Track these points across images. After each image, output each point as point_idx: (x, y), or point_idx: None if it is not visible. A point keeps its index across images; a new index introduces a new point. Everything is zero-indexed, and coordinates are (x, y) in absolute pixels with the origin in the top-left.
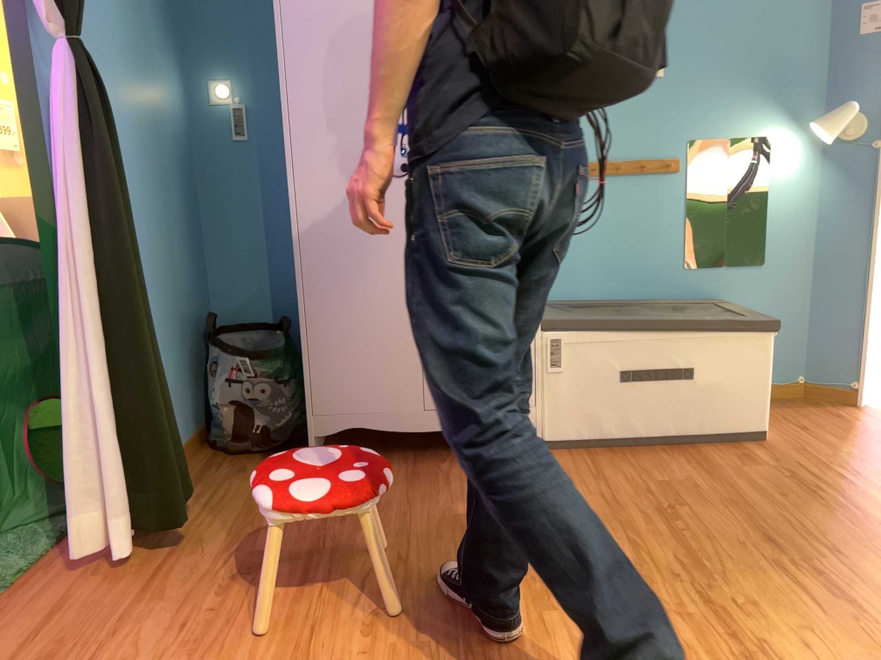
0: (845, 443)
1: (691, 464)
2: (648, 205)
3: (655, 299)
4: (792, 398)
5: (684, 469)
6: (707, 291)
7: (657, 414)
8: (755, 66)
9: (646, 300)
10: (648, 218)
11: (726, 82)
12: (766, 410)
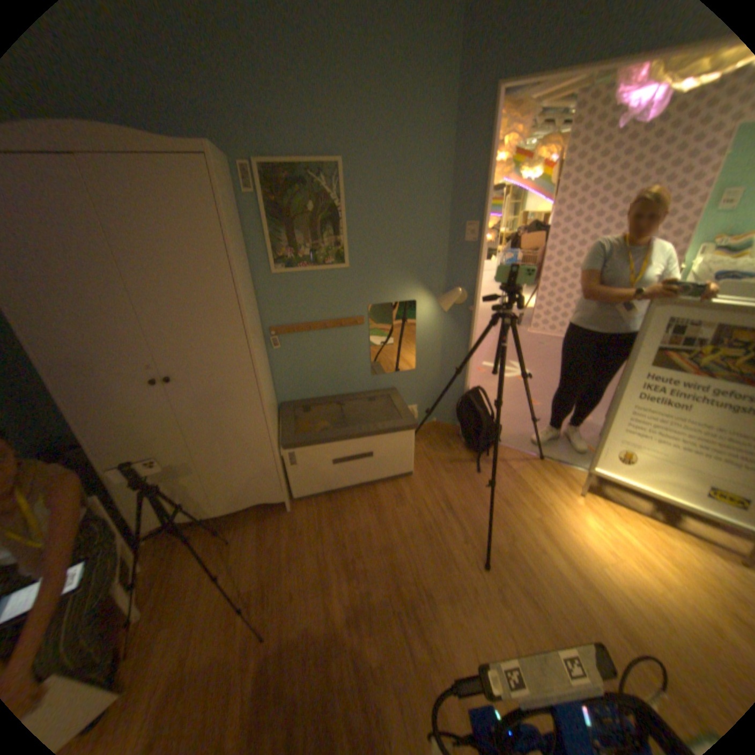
0: (450, 473)
1: (372, 507)
2: (348, 344)
3: (357, 394)
4: (430, 430)
5: (368, 513)
6: (385, 385)
7: (355, 477)
8: (405, 259)
9: (352, 394)
10: (348, 352)
11: (389, 269)
12: (412, 464)
